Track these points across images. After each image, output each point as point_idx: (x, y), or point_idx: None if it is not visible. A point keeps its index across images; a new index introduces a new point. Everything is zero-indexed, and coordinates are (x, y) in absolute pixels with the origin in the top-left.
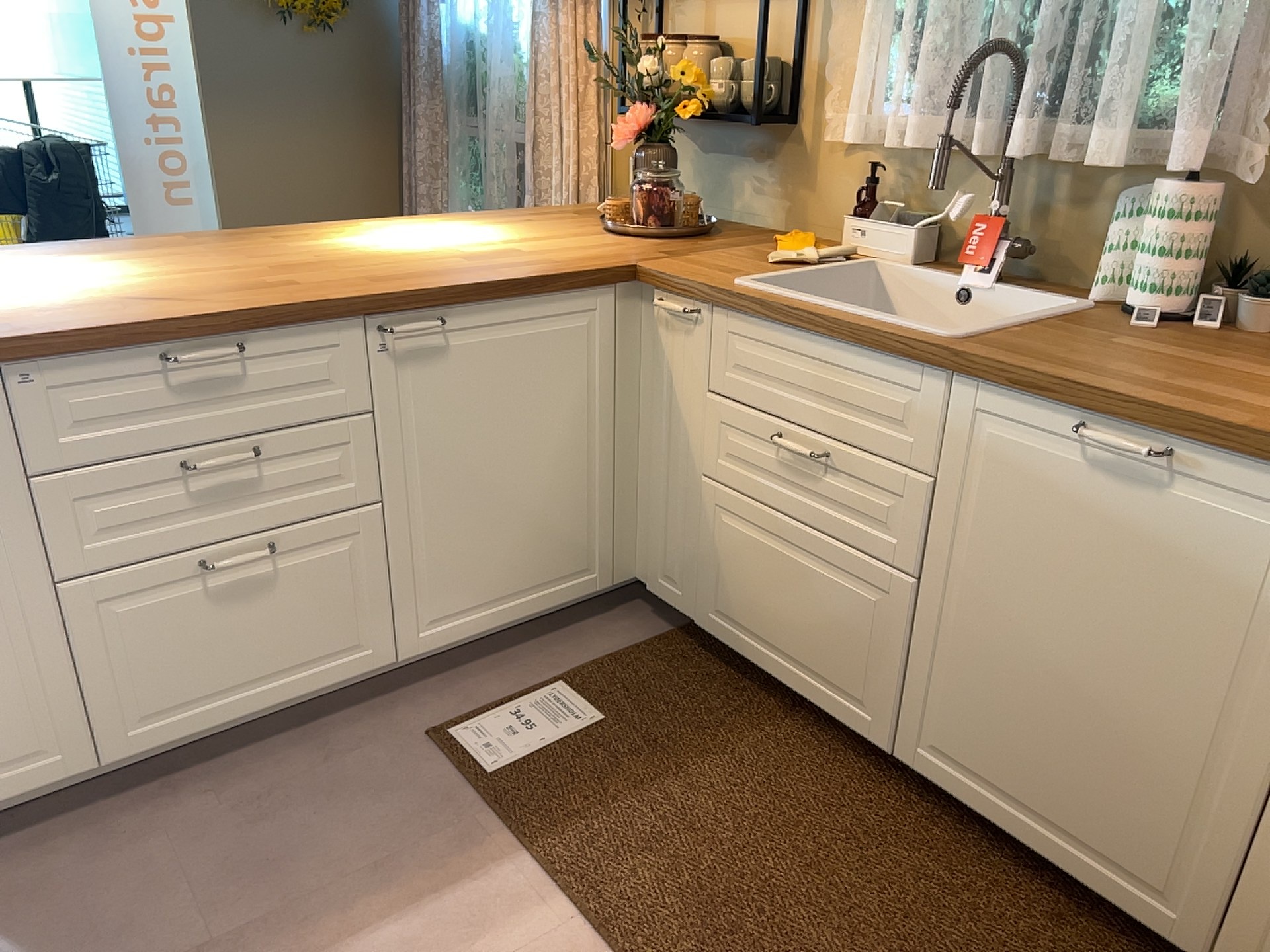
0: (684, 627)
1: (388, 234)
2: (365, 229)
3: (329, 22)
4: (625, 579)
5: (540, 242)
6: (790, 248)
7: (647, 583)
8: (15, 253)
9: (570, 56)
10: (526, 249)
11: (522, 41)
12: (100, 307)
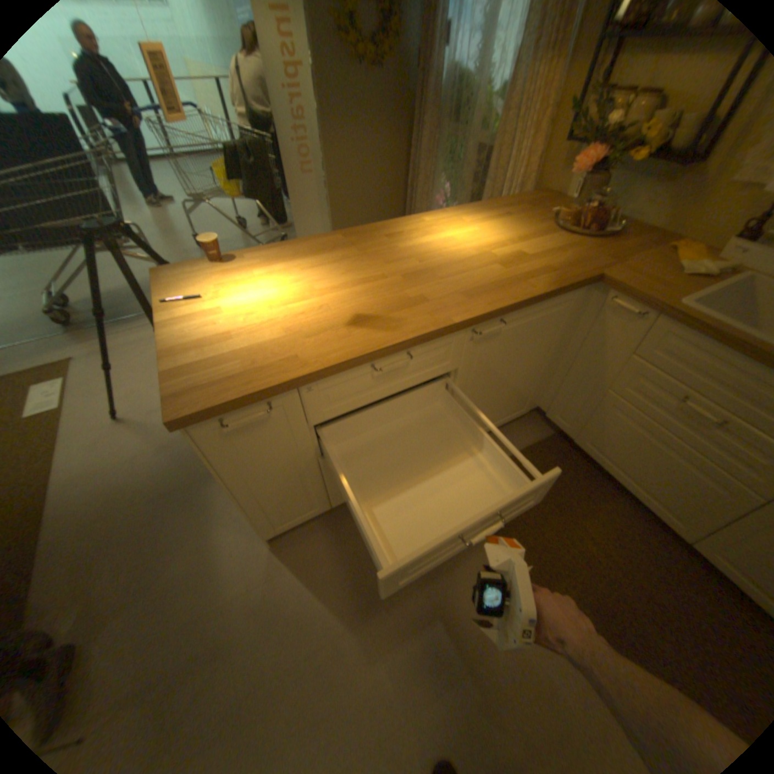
0: (560, 433)
1: (443, 231)
2: (427, 225)
3: (380, 60)
4: (535, 408)
5: (531, 242)
6: (691, 256)
7: (545, 411)
8: (264, 254)
9: (539, 93)
10: (528, 252)
11: (497, 75)
12: (333, 331)
